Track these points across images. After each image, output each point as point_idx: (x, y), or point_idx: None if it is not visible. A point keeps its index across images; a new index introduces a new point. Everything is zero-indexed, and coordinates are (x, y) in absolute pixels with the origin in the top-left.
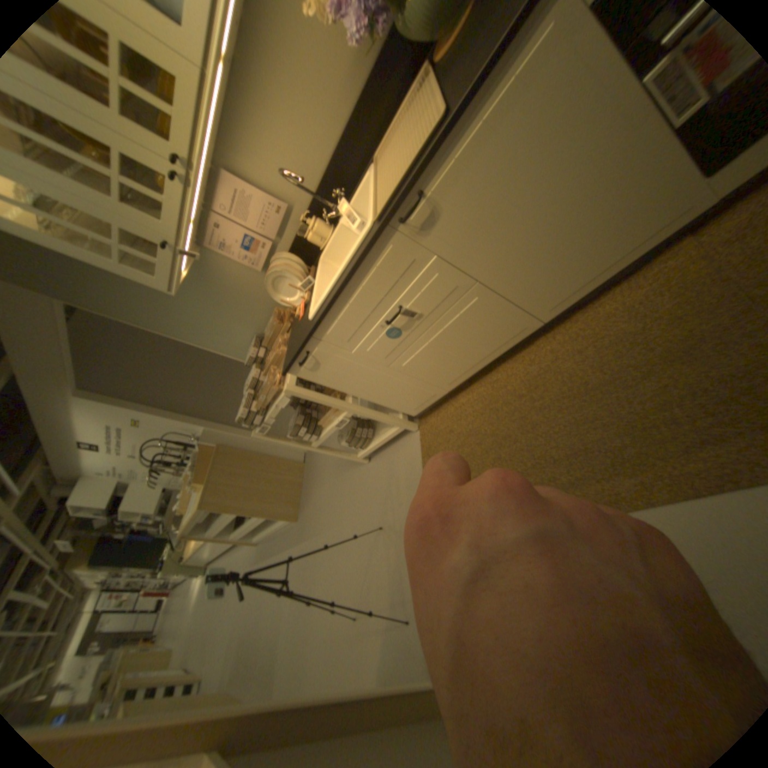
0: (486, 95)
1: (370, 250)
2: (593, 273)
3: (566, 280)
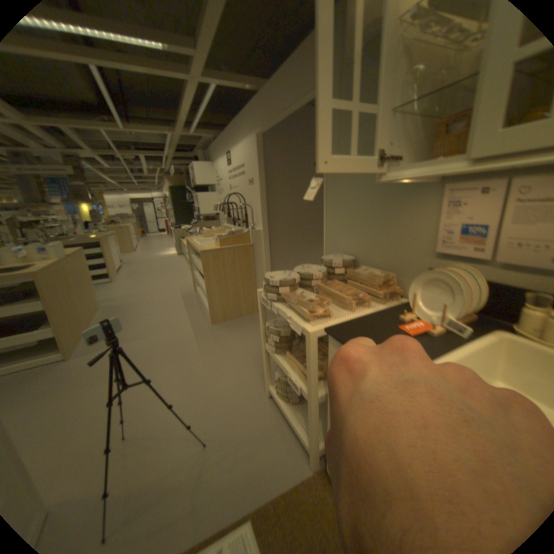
0: None
1: None
2: None
3: None
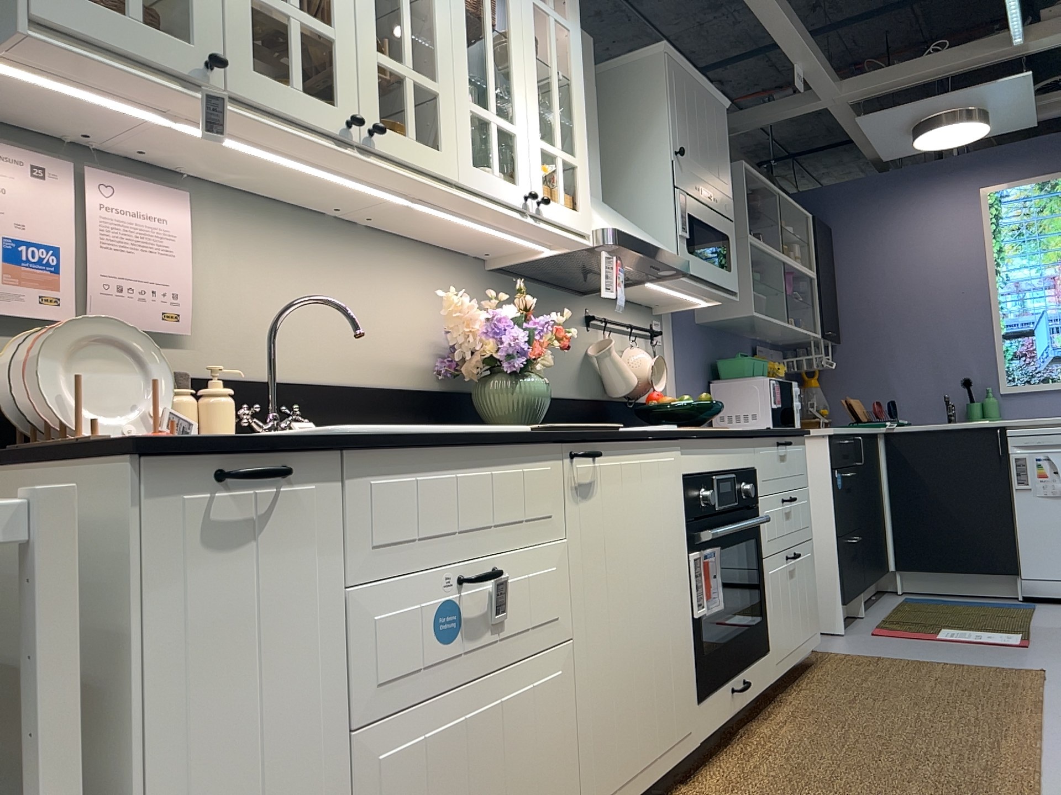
0: (647, 449)
1: (537, 441)
2: (638, 760)
3: (622, 748)
